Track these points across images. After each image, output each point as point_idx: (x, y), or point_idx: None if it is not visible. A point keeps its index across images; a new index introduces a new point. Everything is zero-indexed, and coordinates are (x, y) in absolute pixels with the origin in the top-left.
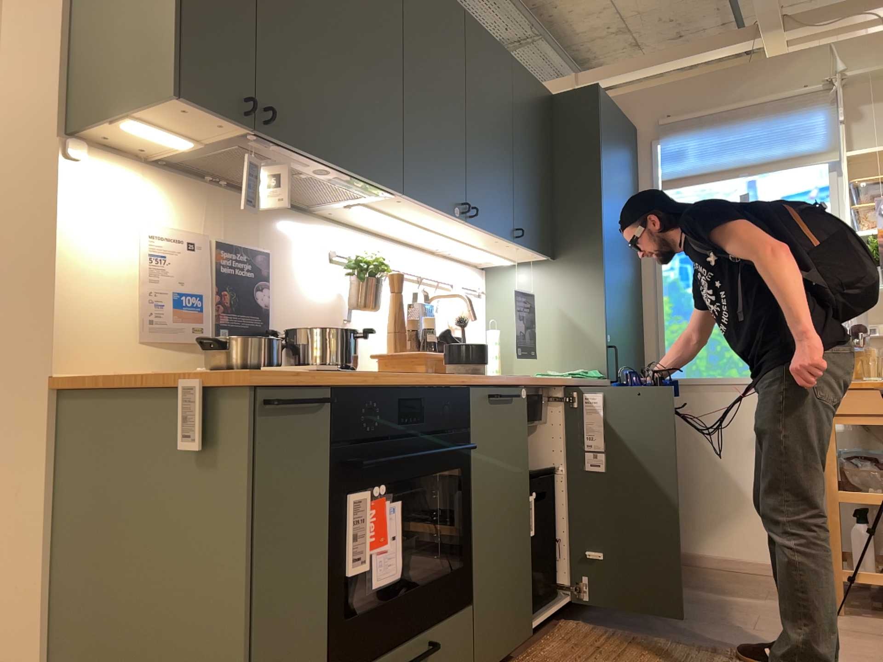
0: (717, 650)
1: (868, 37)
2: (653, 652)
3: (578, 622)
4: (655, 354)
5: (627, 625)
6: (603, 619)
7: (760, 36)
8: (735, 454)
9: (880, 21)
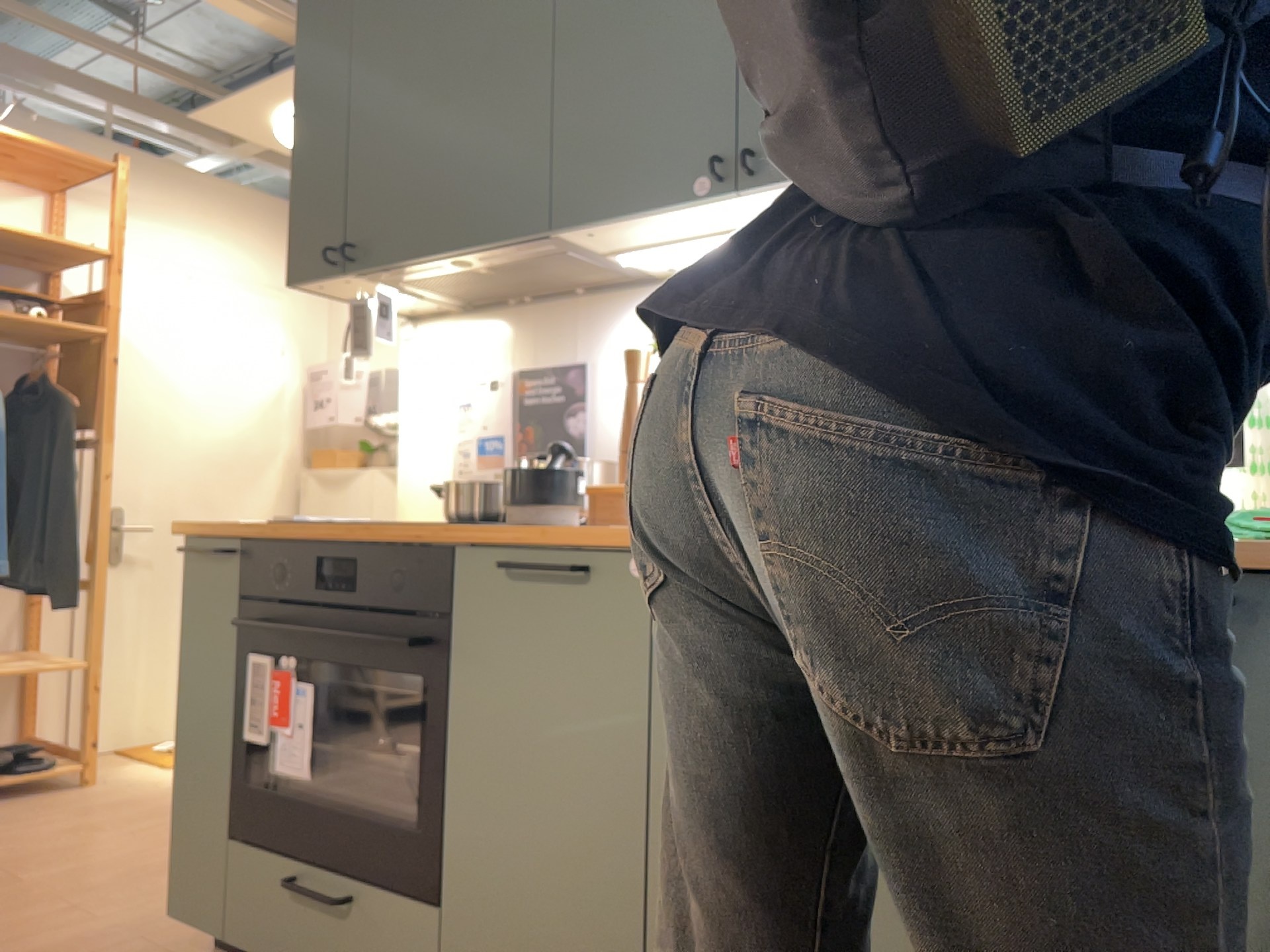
0: None
1: None
2: None
3: None
4: None
5: None
6: None
7: None
8: None
9: None
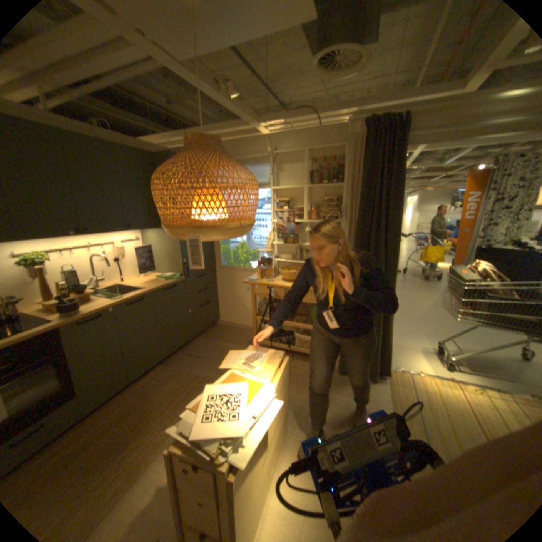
0: (197, 380)
1: (288, 133)
2: (175, 383)
3: (165, 366)
4: (218, 257)
5: (181, 366)
6: (175, 363)
7: (250, 125)
8: (242, 293)
9: (291, 126)
